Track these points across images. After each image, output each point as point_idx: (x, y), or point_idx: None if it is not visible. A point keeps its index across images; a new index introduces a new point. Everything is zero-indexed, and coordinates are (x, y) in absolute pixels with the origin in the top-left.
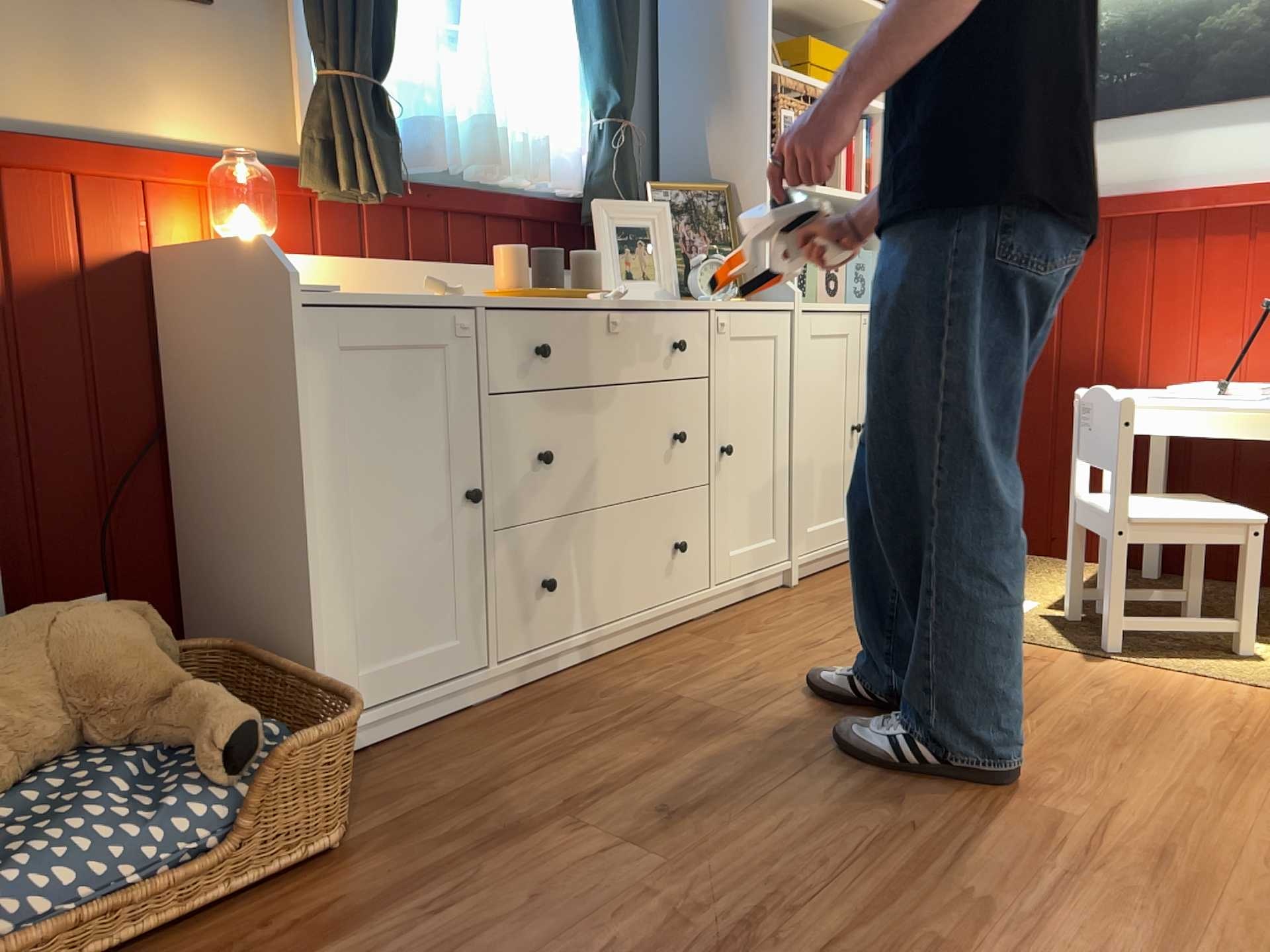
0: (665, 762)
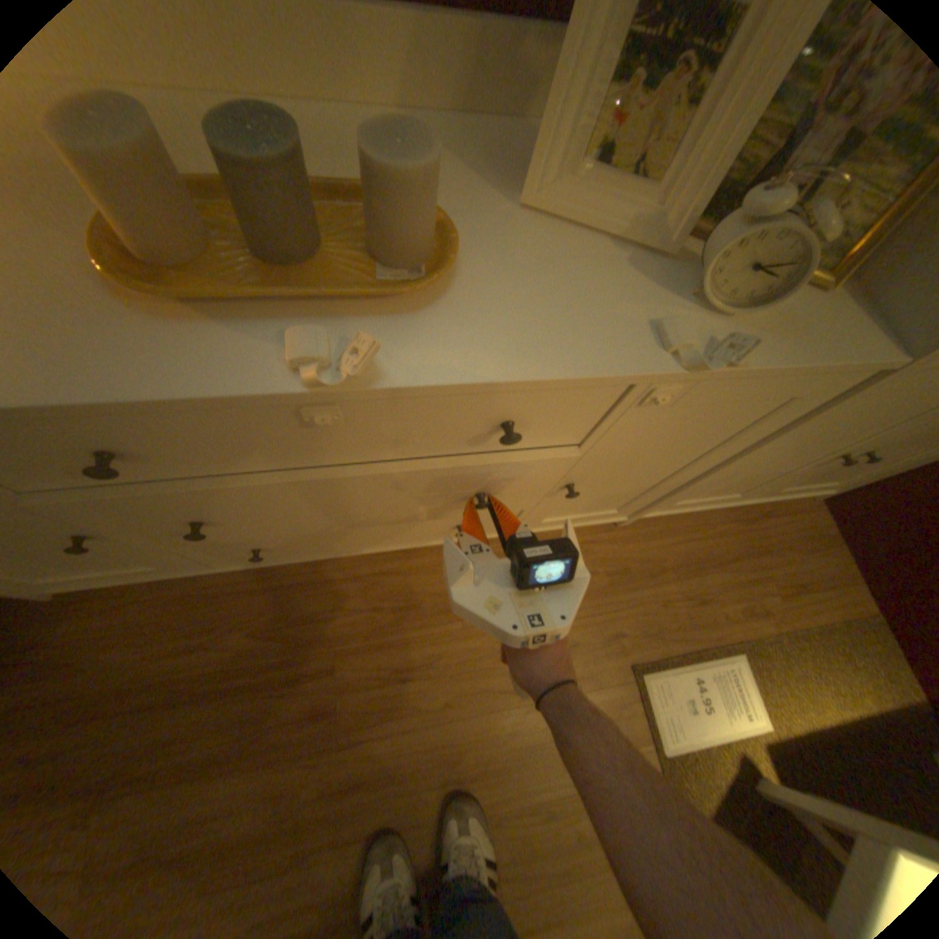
0: (222, 772)
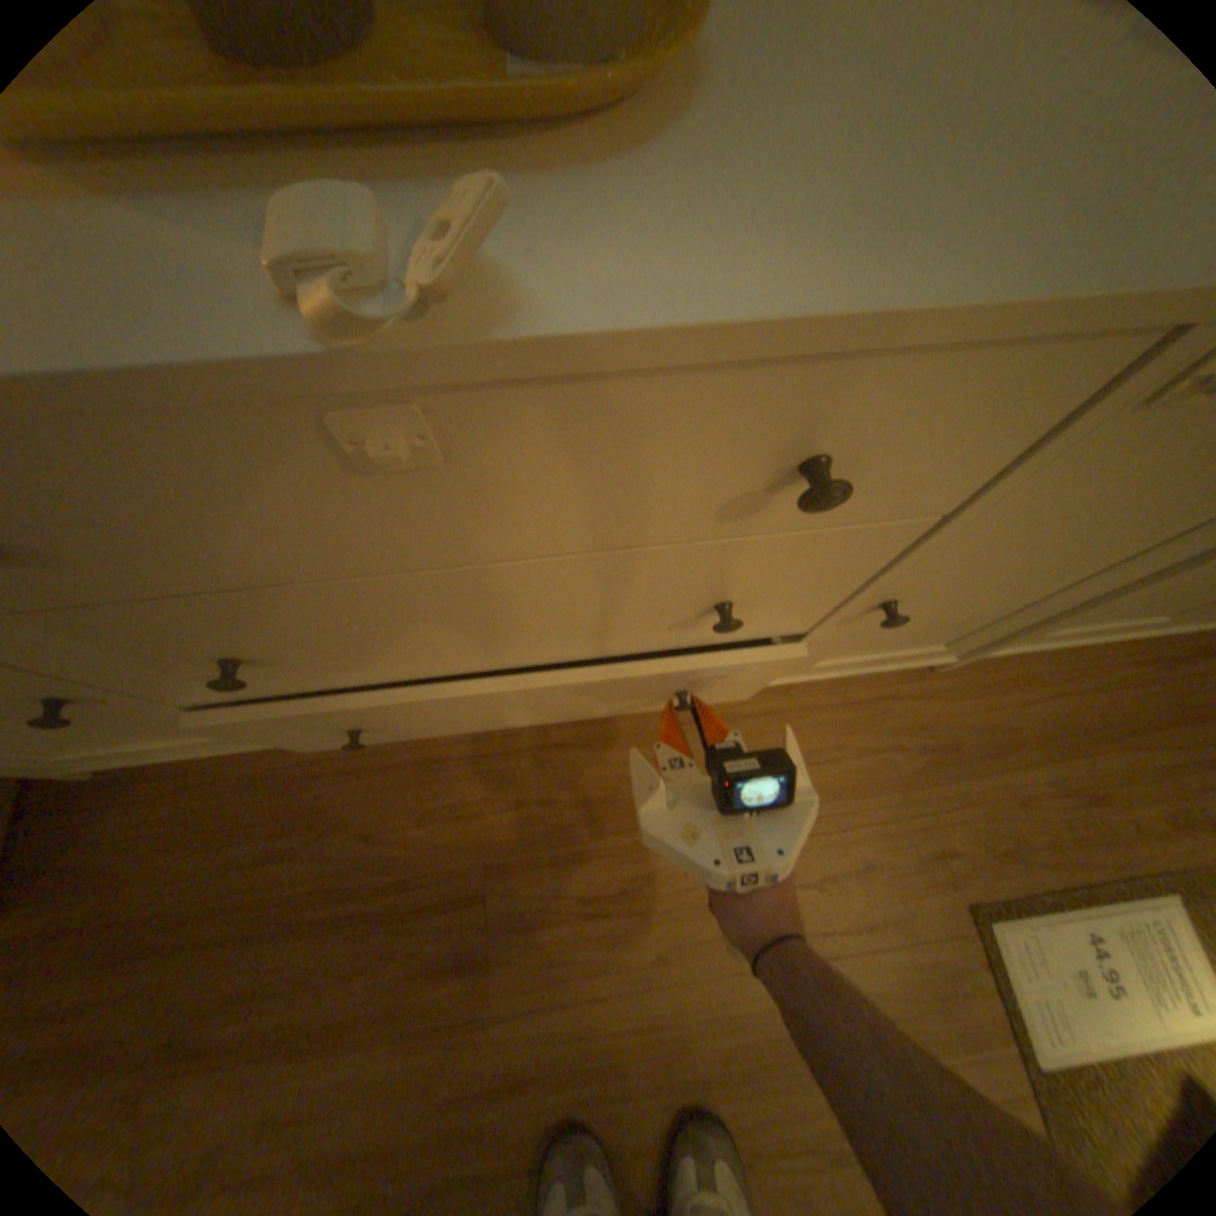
0: (321, 1047)
